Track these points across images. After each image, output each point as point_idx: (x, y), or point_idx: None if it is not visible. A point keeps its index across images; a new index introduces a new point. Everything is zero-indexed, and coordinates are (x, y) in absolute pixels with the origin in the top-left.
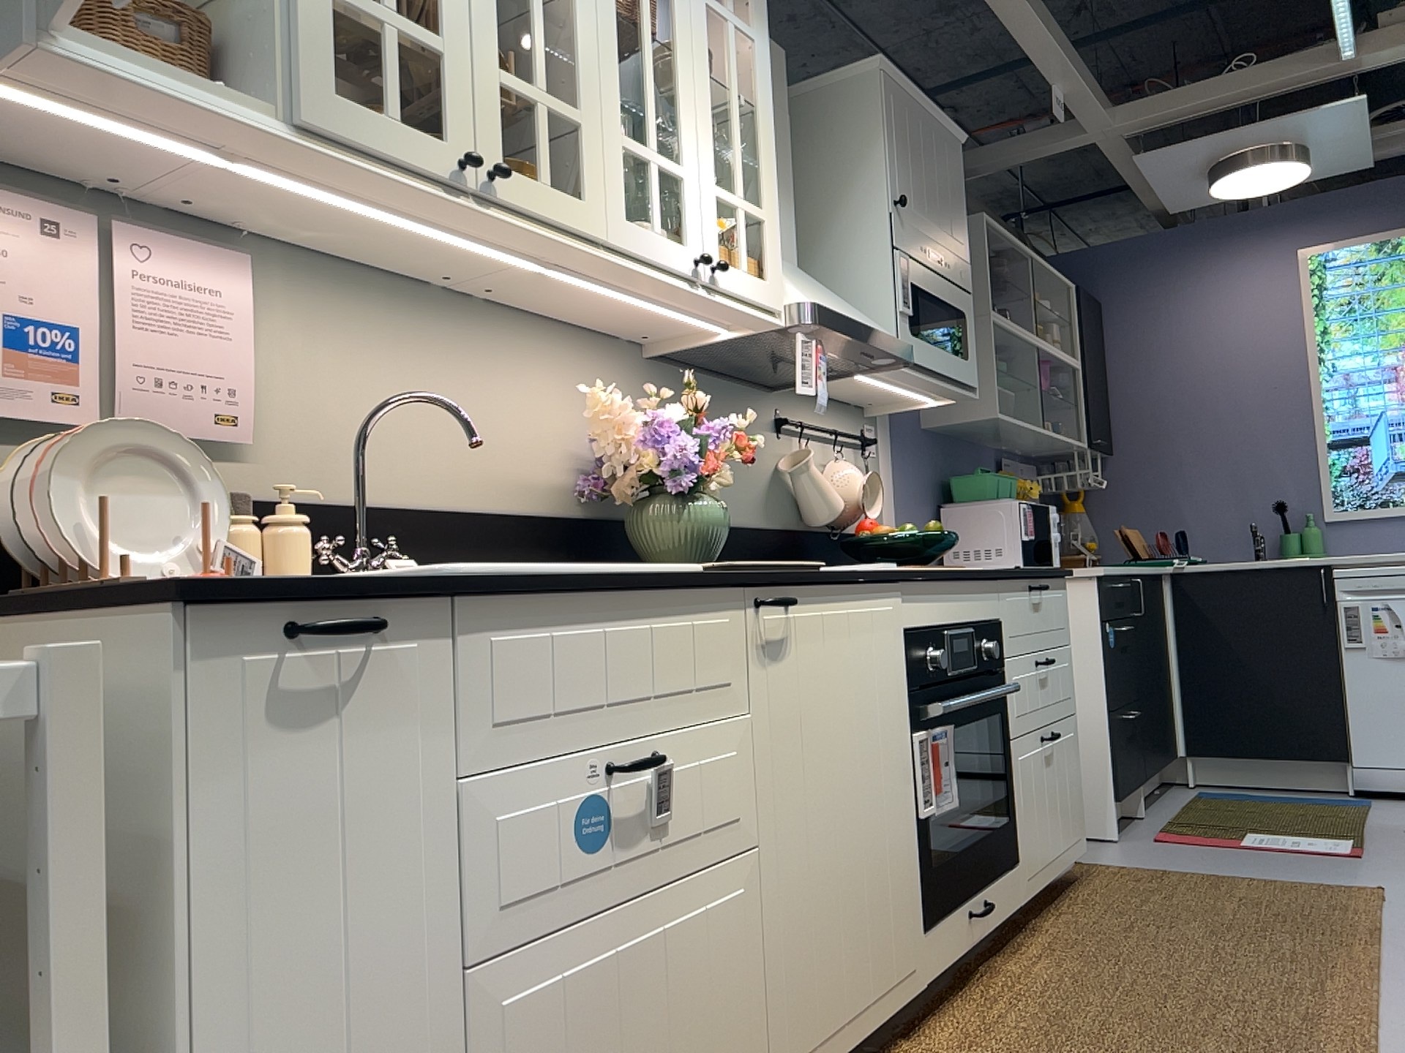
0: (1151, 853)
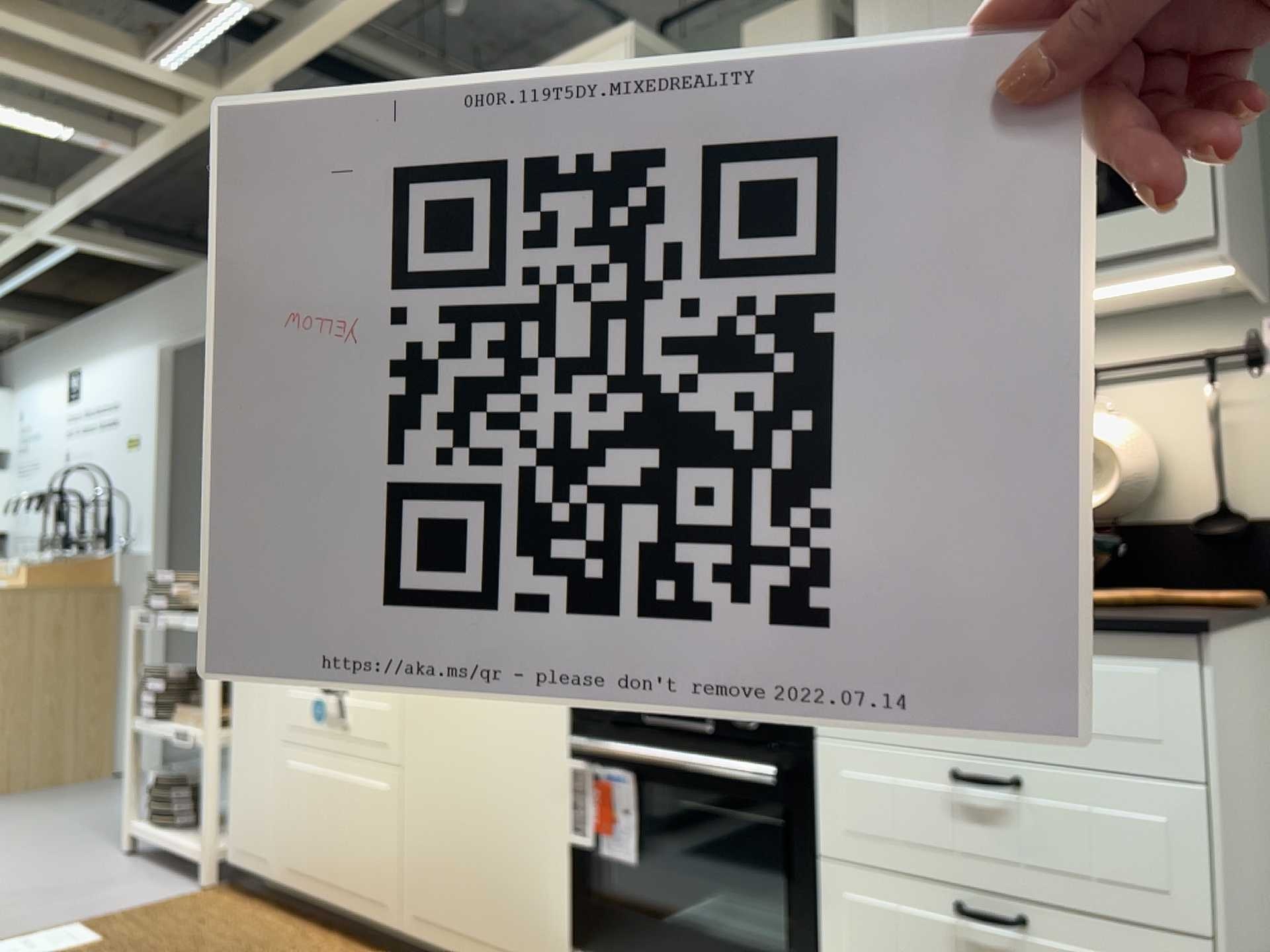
0: None
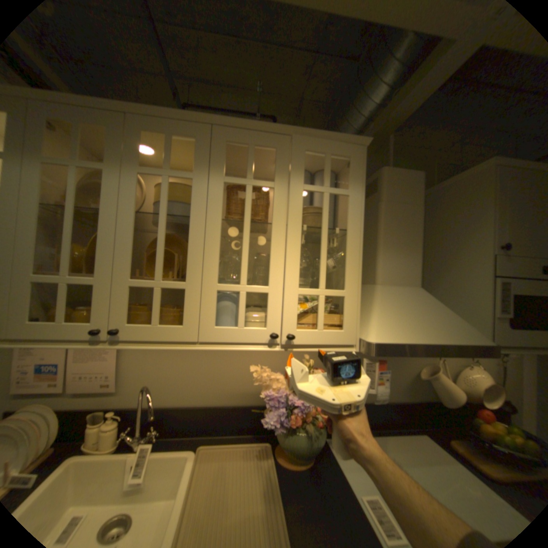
0: None
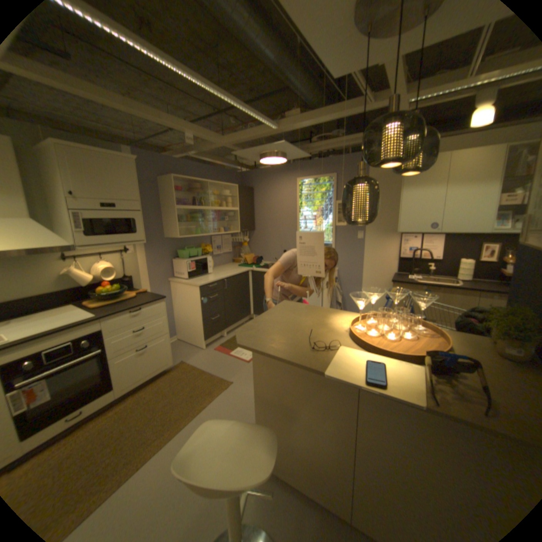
0: (205, 357)
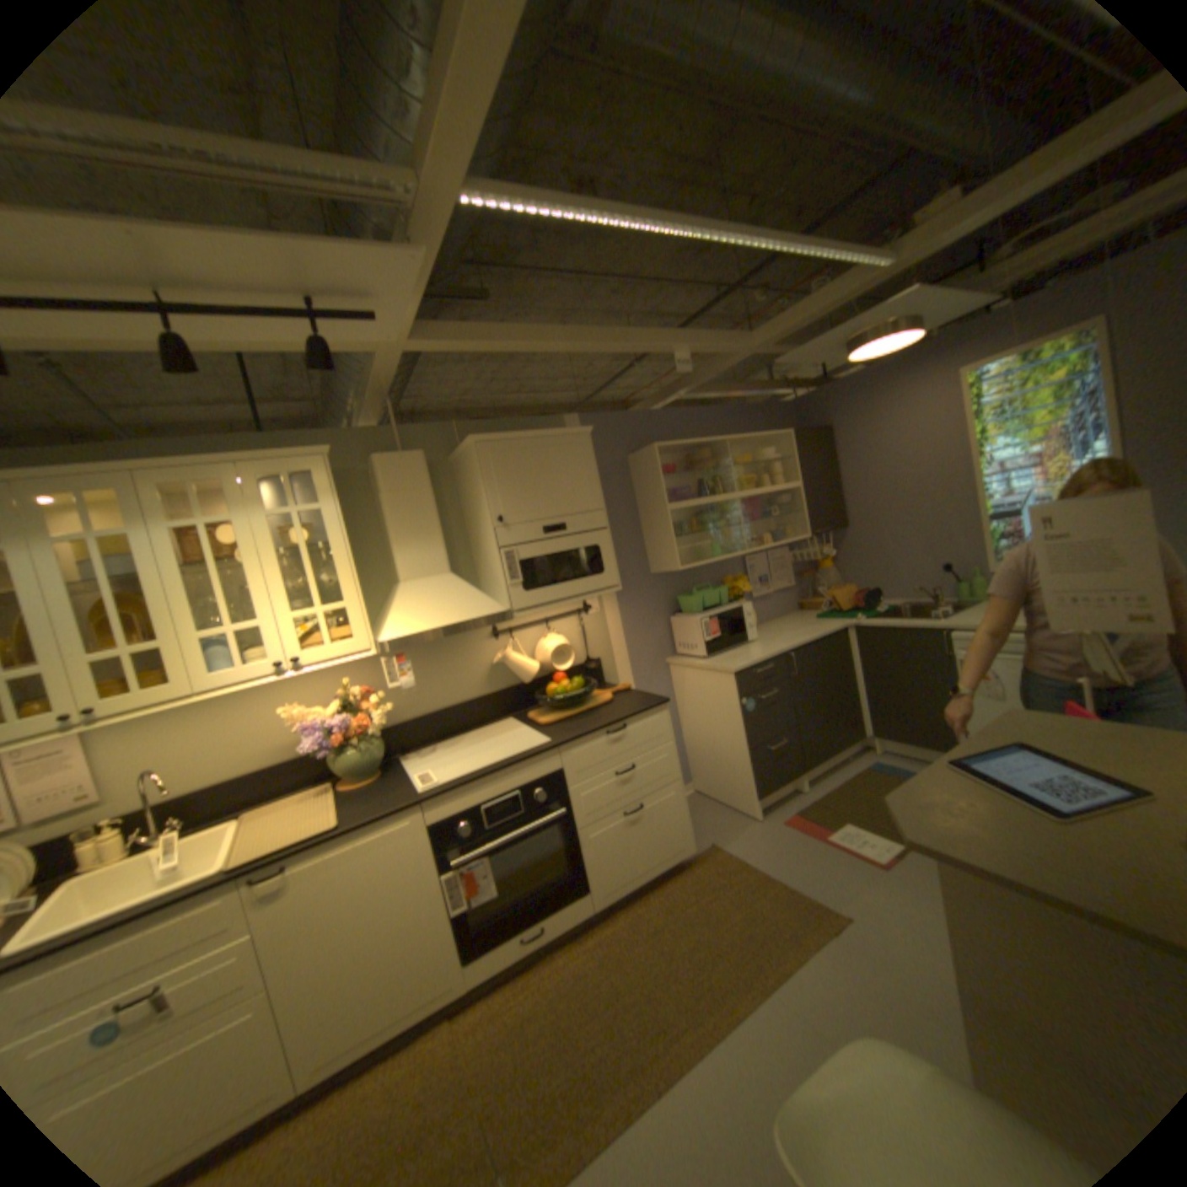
0: (765, 842)
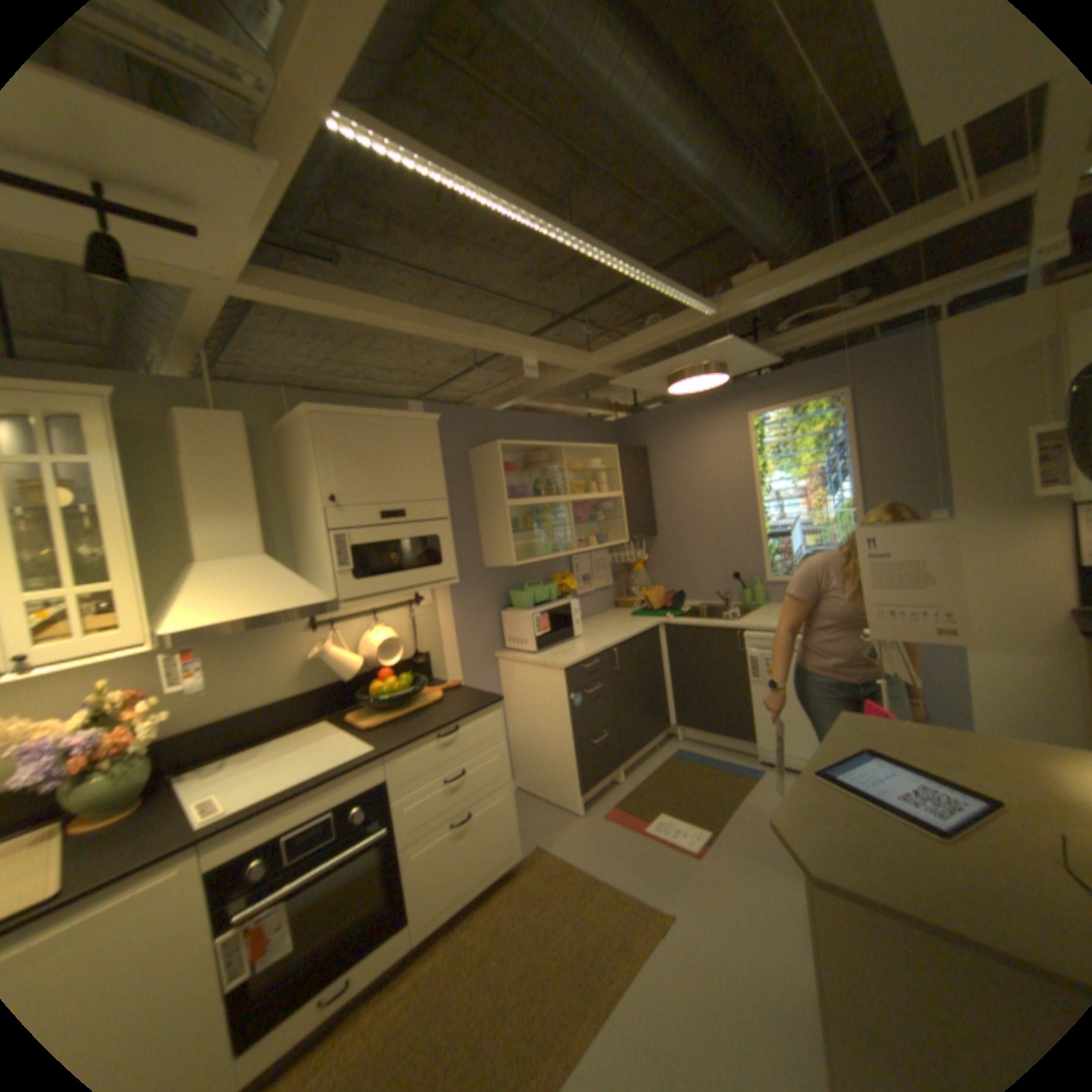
0: (587, 839)
